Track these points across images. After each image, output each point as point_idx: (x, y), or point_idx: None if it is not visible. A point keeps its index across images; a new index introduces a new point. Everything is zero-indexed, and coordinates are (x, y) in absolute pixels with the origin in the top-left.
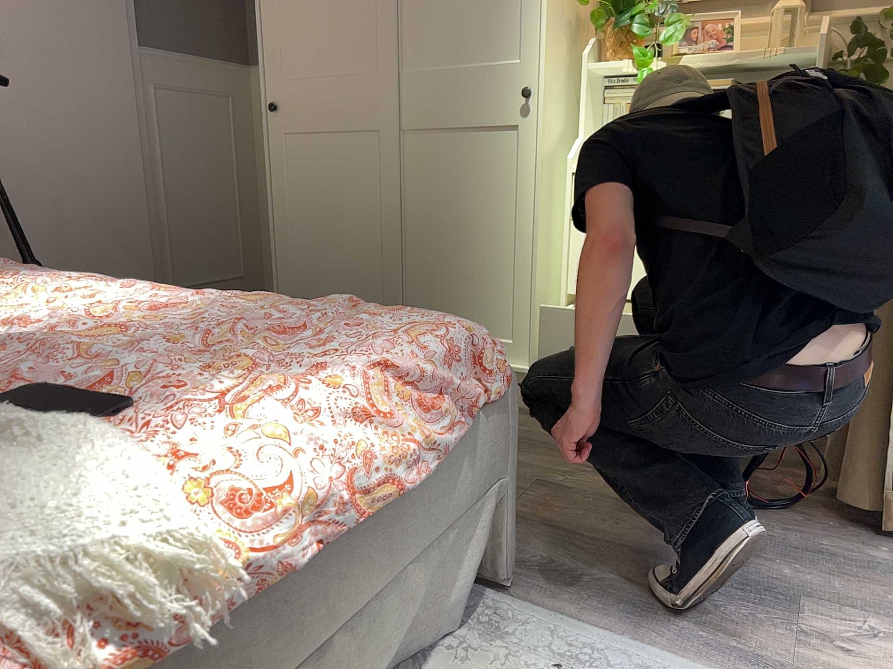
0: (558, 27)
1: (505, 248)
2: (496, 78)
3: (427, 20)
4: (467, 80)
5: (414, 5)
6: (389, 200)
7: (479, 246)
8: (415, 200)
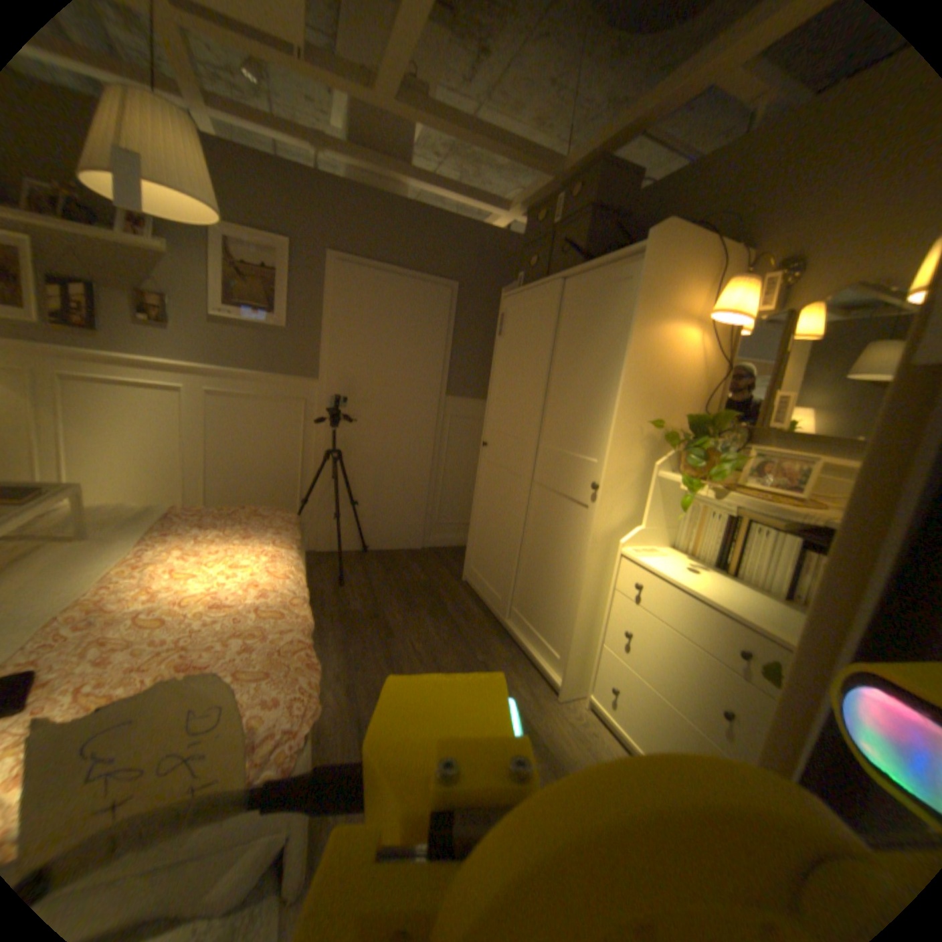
0: (633, 441)
1: (568, 587)
2: (583, 467)
3: (557, 415)
4: (568, 462)
5: (553, 403)
6: (517, 522)
7: (554, 577)
8: (531, 528)
